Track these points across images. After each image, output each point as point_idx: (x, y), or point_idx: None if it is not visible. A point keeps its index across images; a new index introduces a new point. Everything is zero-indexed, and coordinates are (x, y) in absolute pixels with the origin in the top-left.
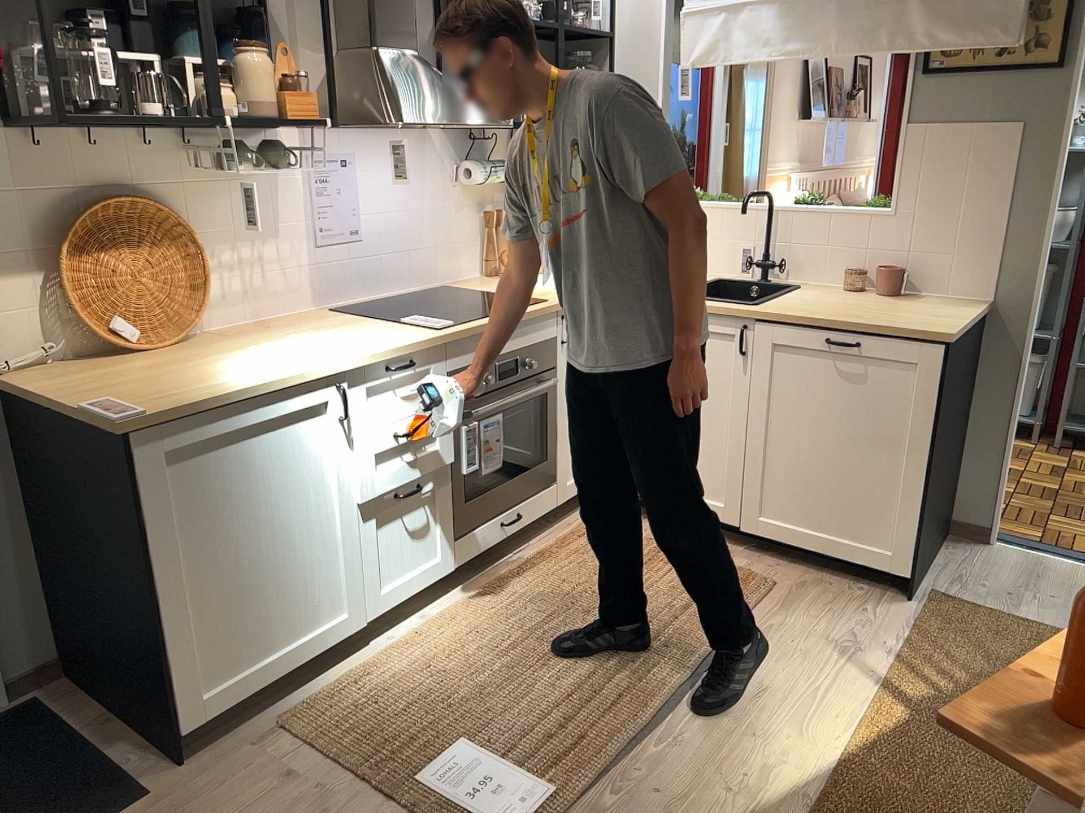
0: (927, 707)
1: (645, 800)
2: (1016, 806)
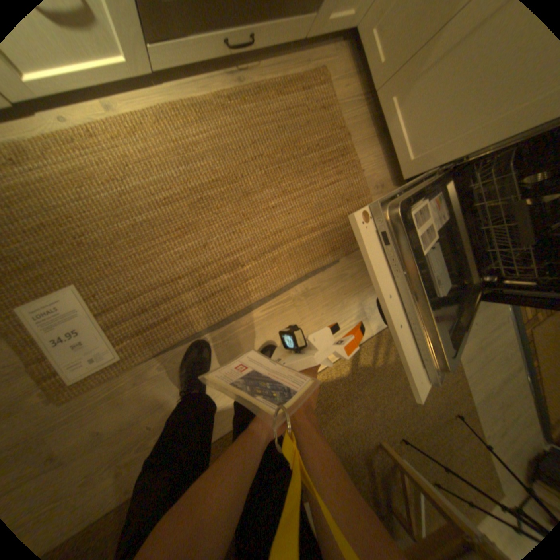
0: (358, 373)
1: (173, 379)
2: (336, 441)
